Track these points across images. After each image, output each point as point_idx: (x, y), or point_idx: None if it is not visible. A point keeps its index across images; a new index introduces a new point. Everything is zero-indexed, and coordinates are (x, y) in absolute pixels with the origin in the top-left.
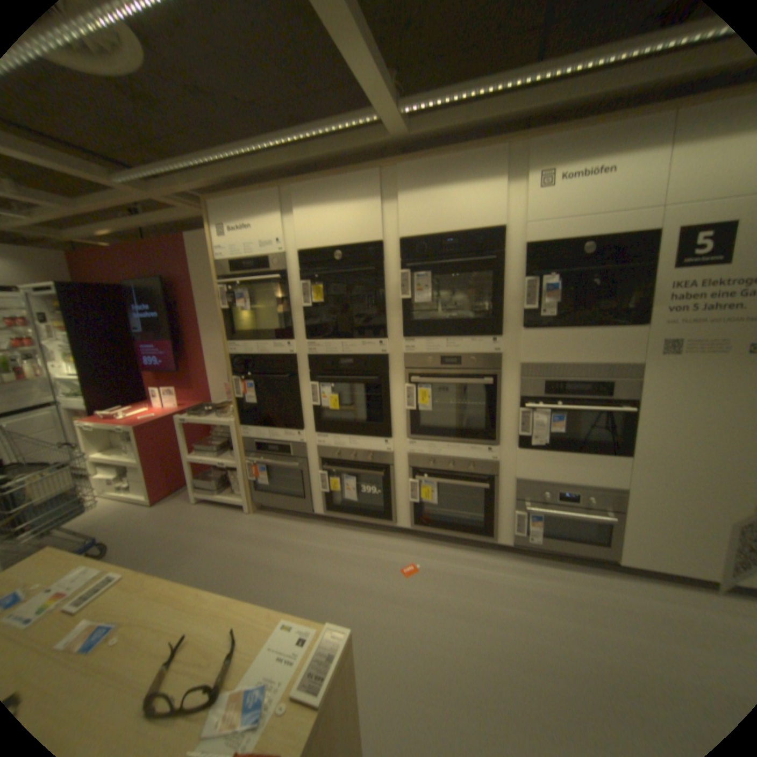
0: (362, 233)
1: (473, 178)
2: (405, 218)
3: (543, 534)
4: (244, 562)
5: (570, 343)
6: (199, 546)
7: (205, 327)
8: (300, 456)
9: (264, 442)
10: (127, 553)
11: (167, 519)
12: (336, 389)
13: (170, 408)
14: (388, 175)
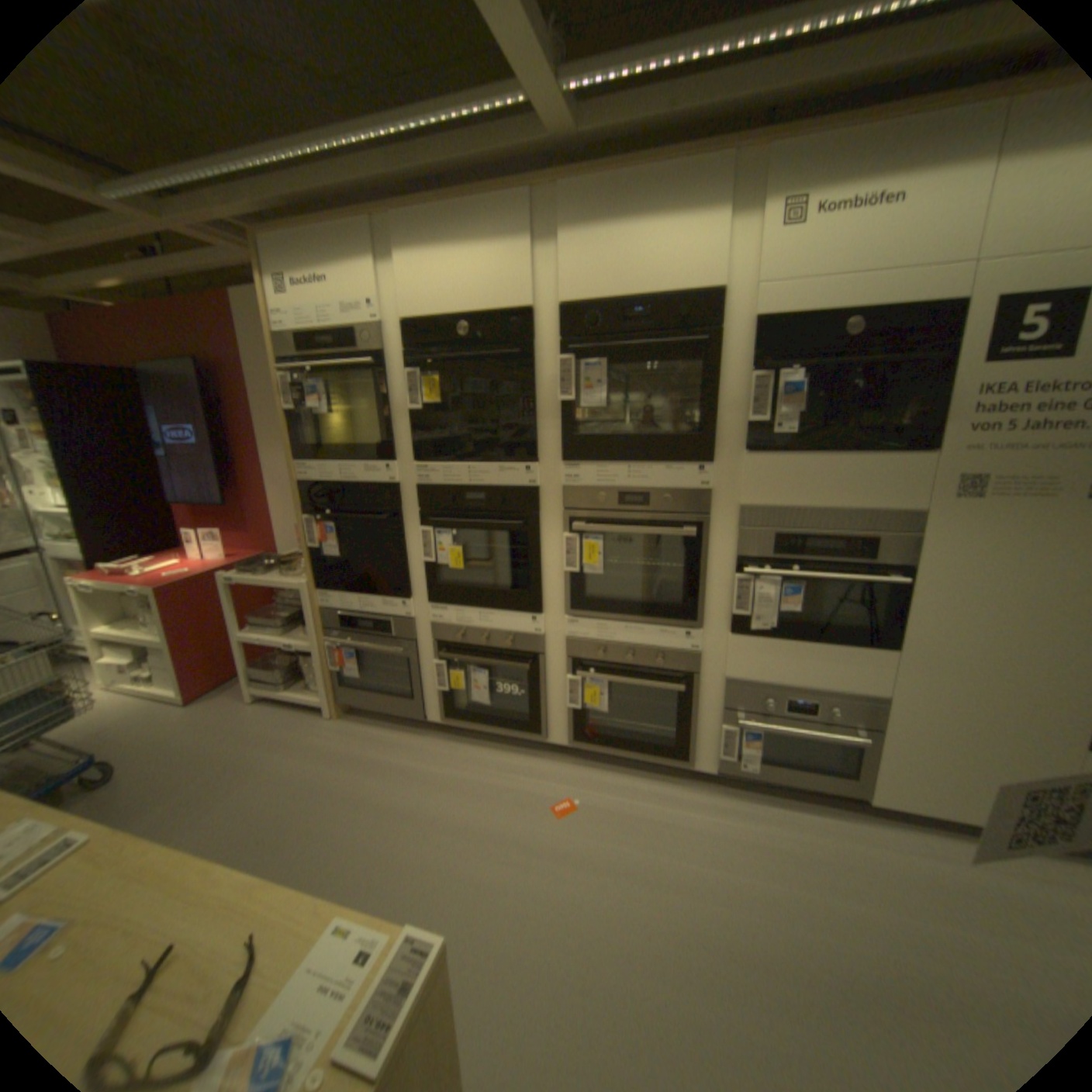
0: (501, 293)
1: (678, 207)
2: (568, 271)
3: (761, 759)
4: (318, 791)
5: (817, 476)
6: (254, 766)
7: (264, 437)
8: (405, 636)
9: (352, 614)
10: (145, 775)
11: (208, 725)
12: (460, 537)
13: (214, 559)
14: (542, 199)
